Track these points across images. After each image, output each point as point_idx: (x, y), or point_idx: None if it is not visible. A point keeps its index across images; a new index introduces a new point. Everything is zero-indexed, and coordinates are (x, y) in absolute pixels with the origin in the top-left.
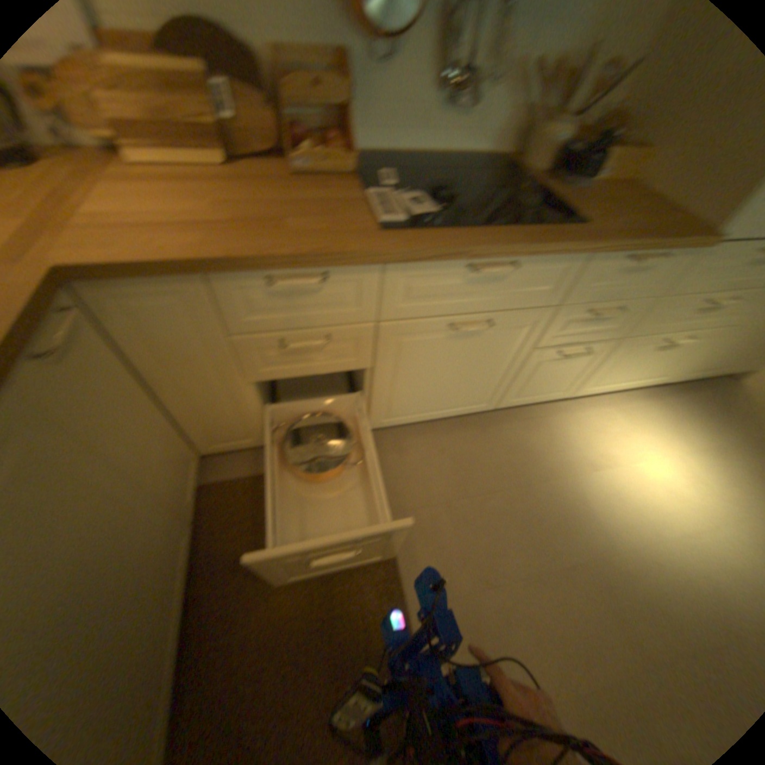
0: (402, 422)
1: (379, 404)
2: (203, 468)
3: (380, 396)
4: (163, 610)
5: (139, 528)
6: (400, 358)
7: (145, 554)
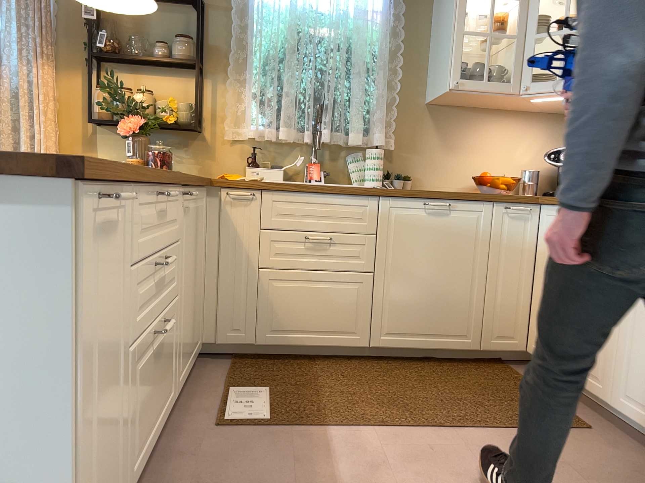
0: (639, 426)
1: (622, 369)
2: (521, 367)
3: (623, 356)
4: (435, 326)
5: (466, 290)
6: (639, 310)
7: (457, 299)
